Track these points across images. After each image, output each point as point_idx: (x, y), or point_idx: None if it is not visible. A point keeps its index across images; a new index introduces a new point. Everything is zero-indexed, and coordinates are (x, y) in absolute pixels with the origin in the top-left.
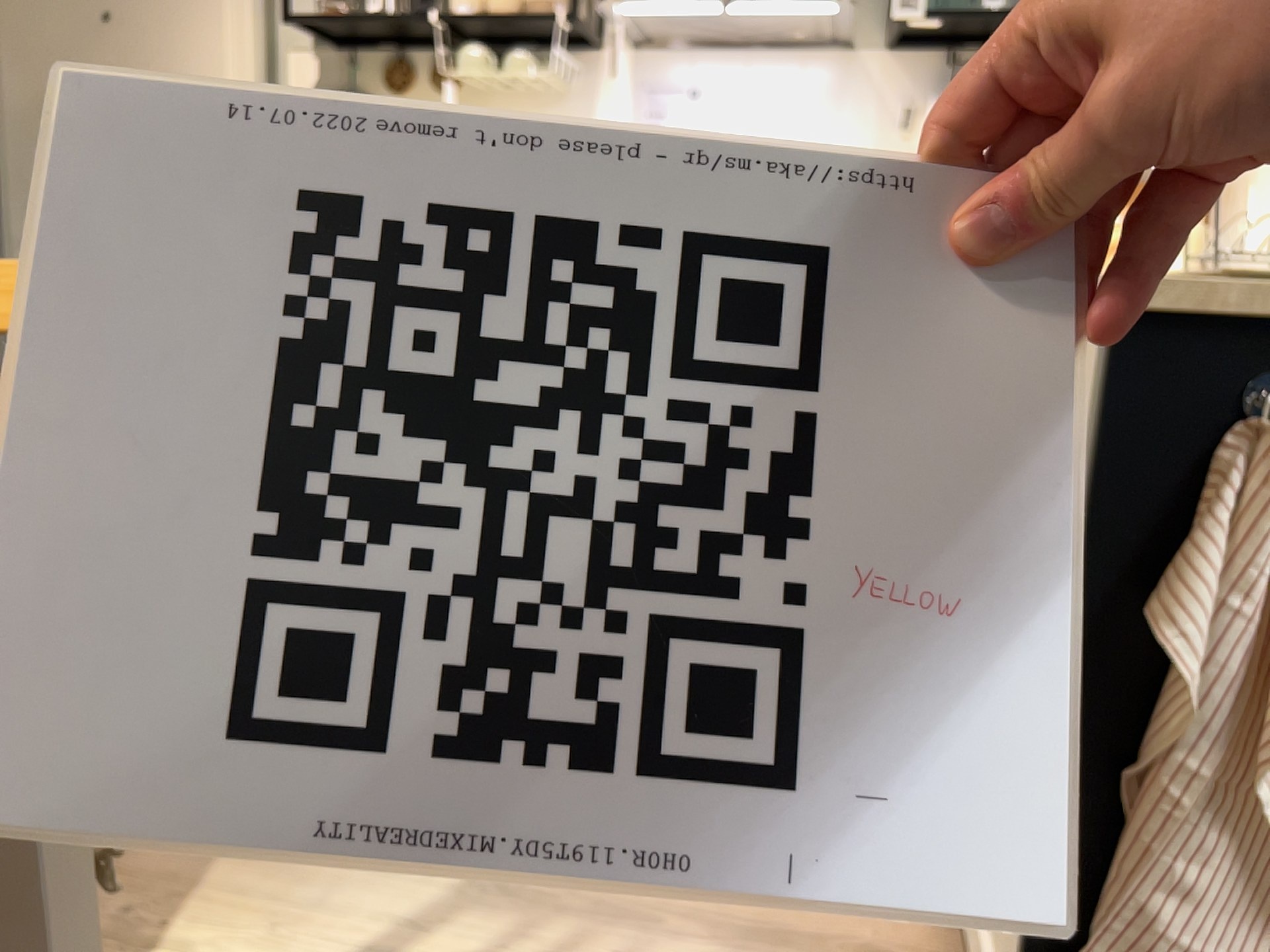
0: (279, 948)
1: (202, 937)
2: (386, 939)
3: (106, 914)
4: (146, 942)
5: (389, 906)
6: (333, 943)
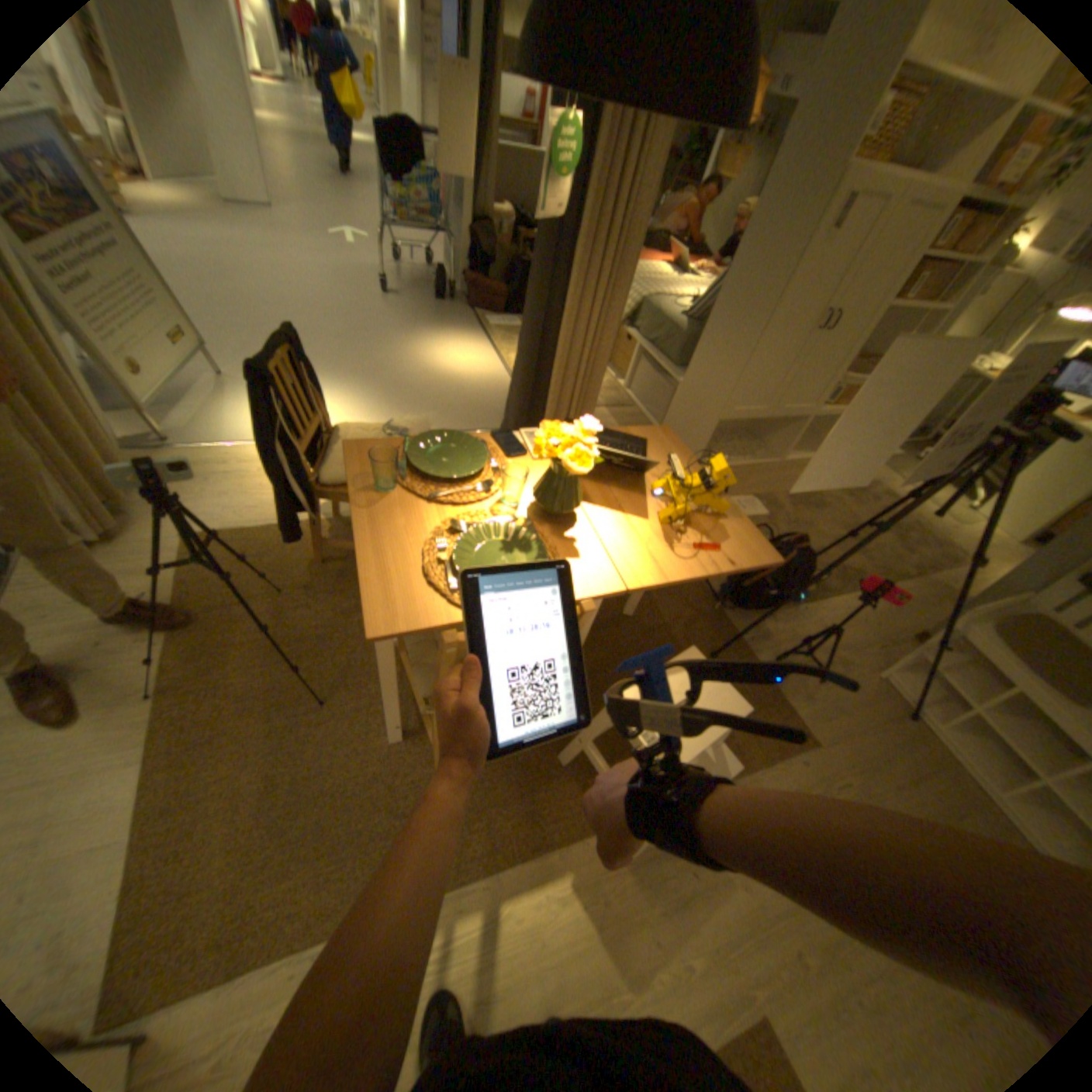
0: (533, 941)
1: (569, 920)
2: (494, 988)
3: (618, 902)
4: (585, 900)
5: (511, 1016)
6: (514, 964)
